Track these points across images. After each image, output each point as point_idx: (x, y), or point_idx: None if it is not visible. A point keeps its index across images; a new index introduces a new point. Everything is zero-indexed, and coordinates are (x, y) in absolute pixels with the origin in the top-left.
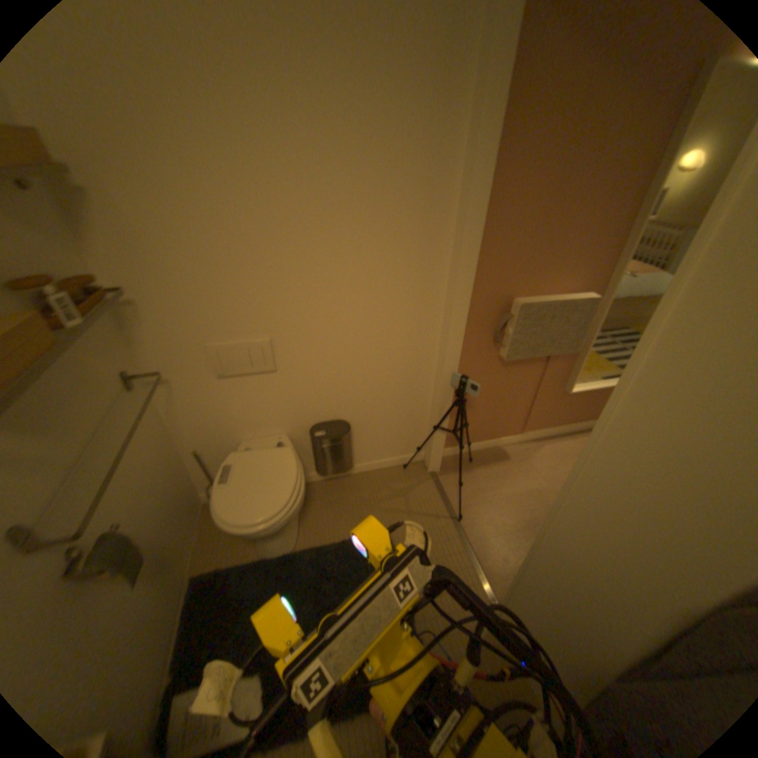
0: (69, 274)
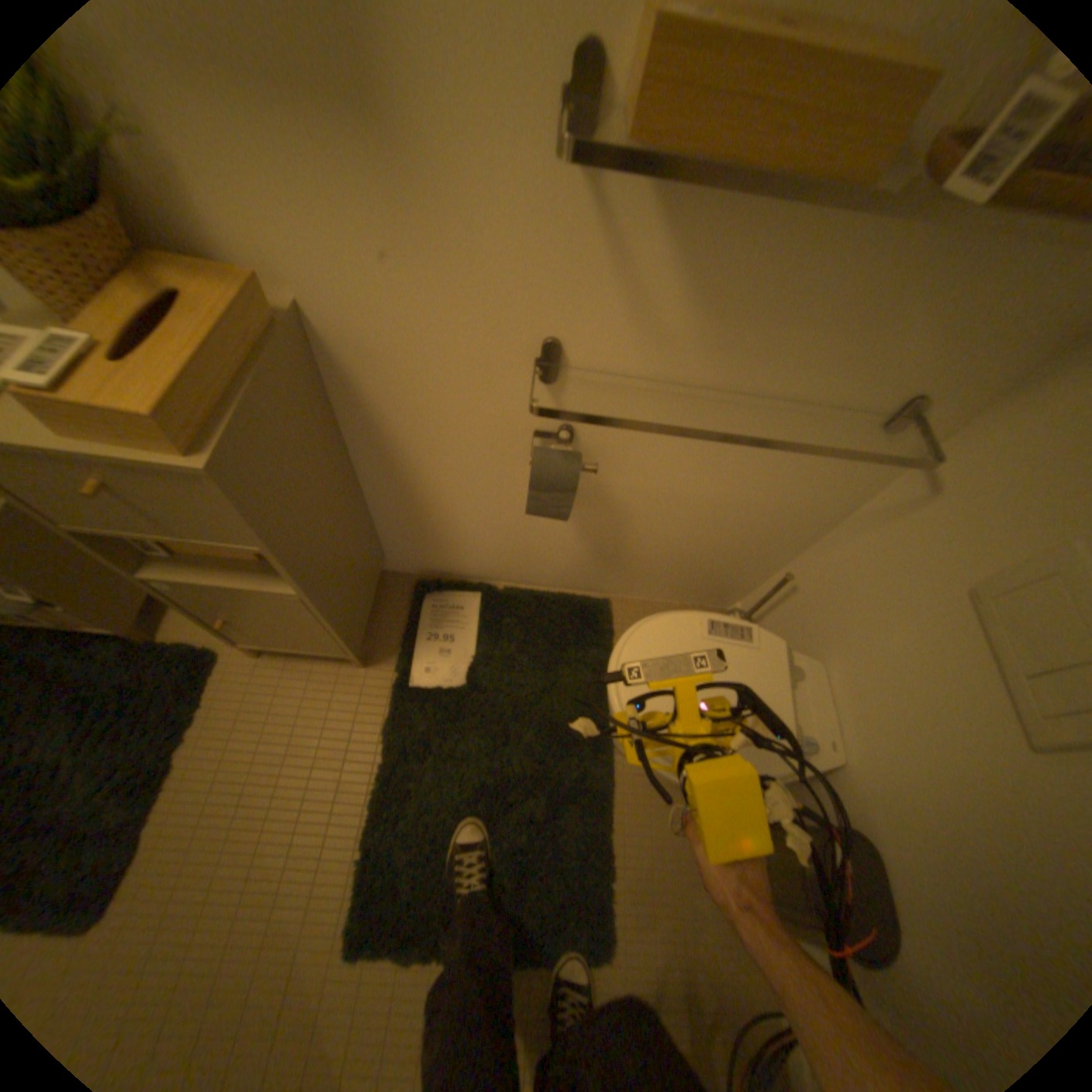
0: None
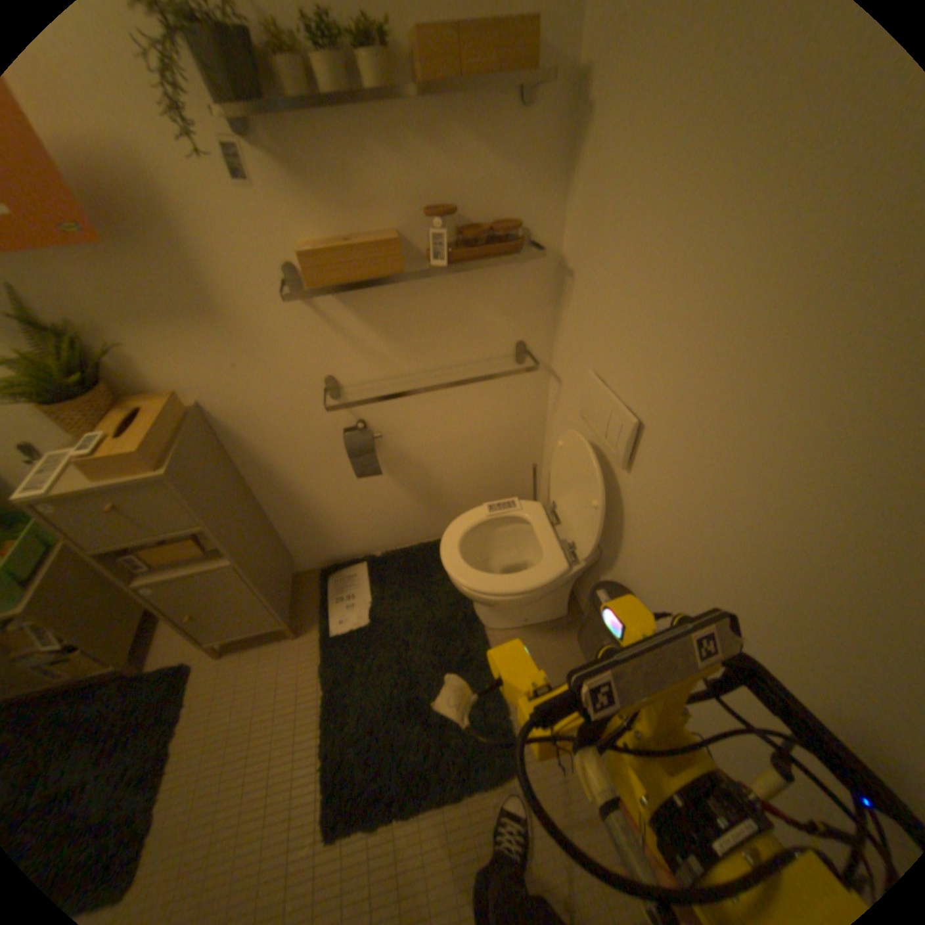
0: (517, 217)
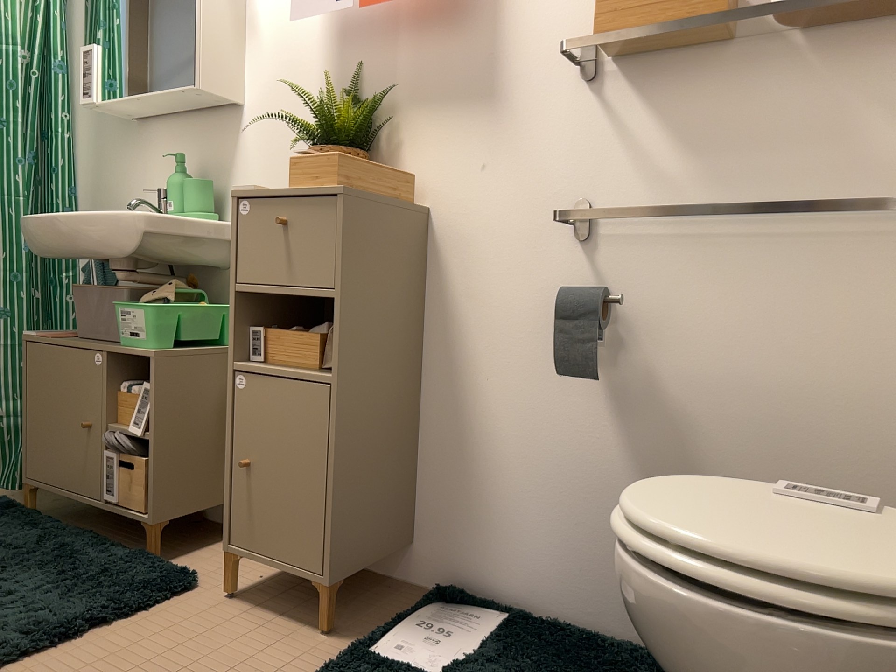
0: None
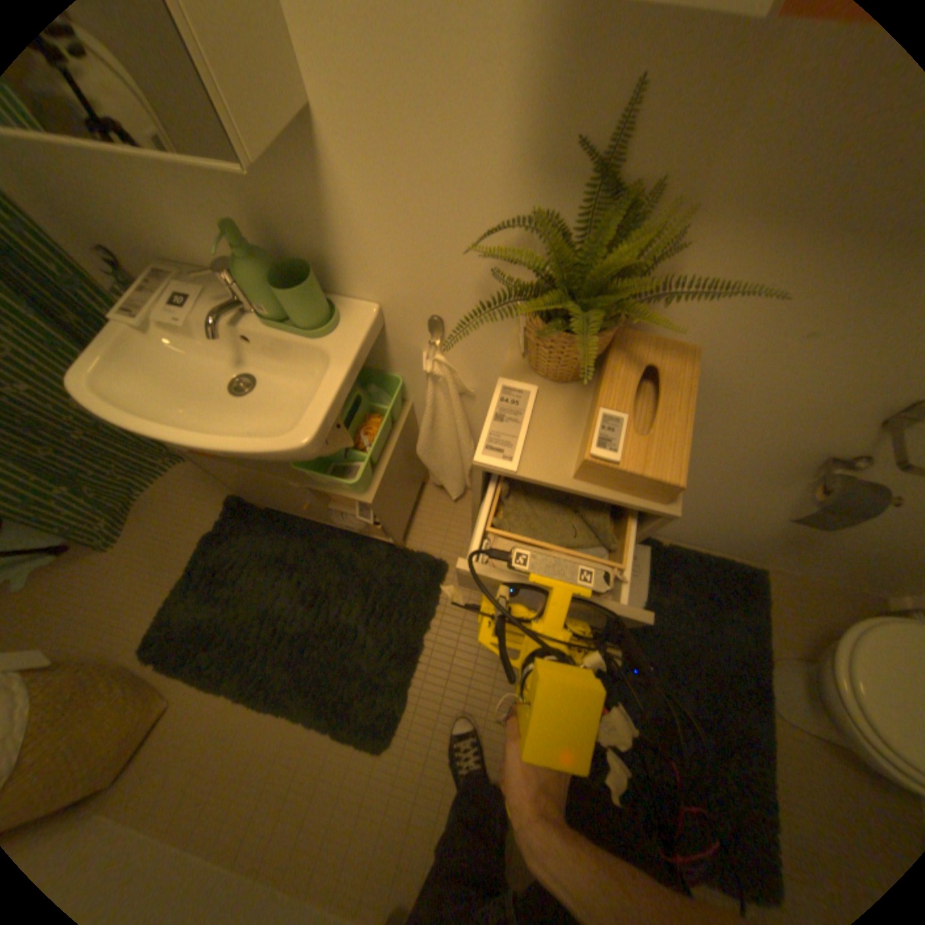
0: None
